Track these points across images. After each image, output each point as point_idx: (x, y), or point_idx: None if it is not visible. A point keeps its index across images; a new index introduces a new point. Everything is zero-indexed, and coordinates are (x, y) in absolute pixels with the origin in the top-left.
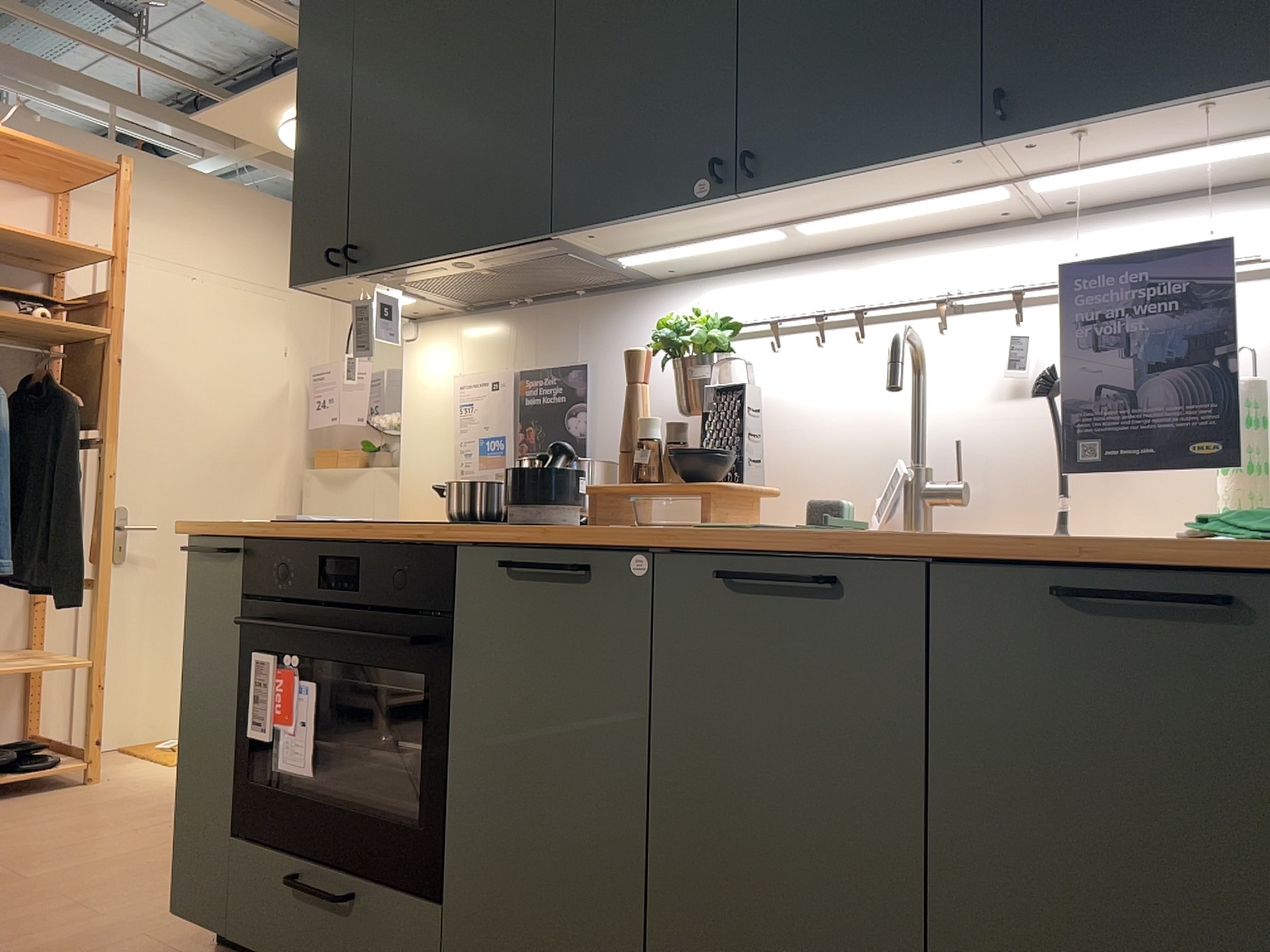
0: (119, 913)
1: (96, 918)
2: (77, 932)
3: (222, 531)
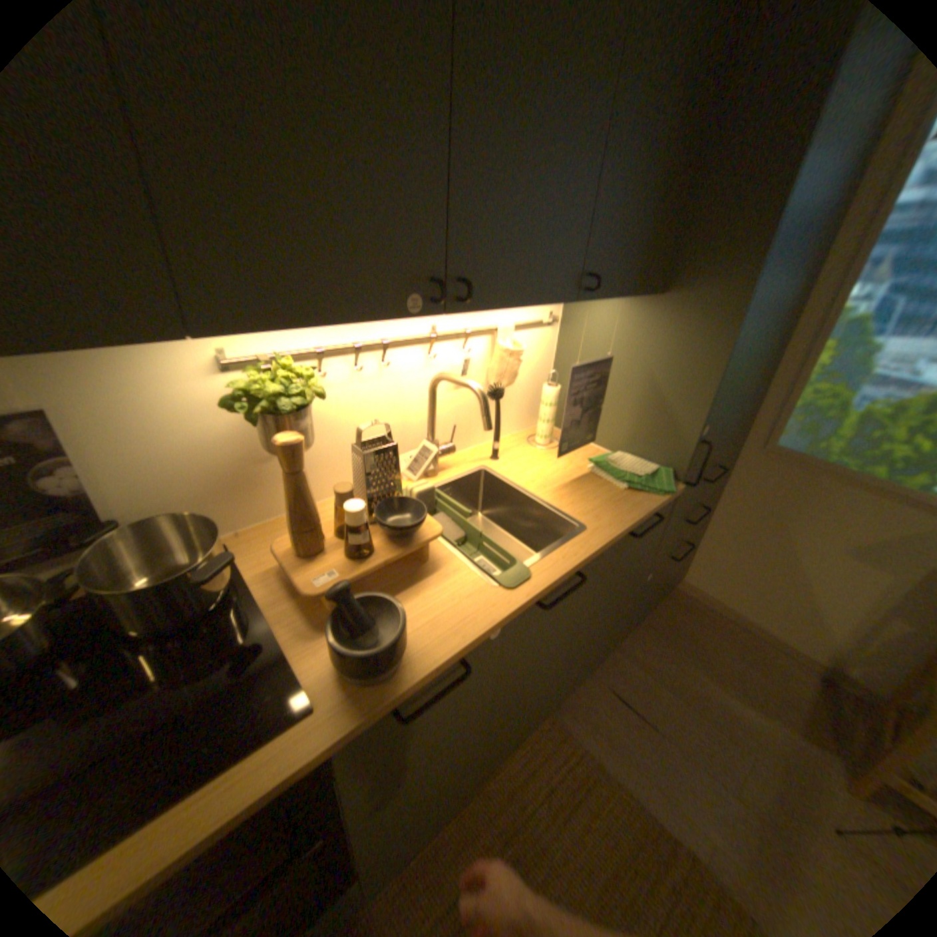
0: None
1: None
2: None
3: None
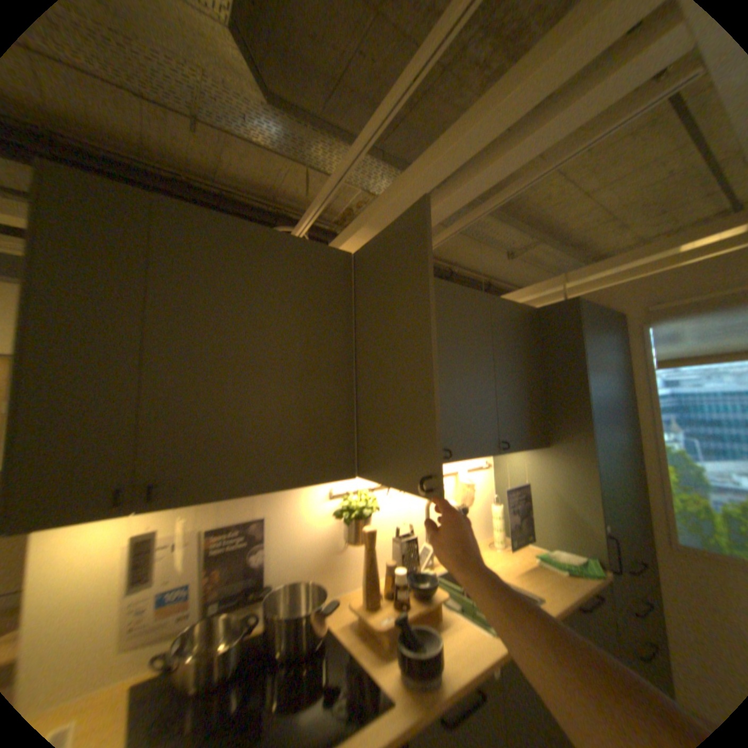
0: None
1: None
2: None
3: None
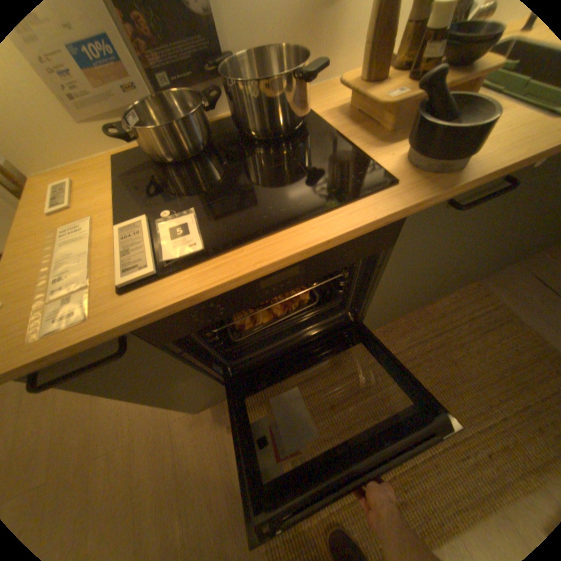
0: (132, 431)
1: (131, 443)
2: (140, 454)
3: (85, 345)
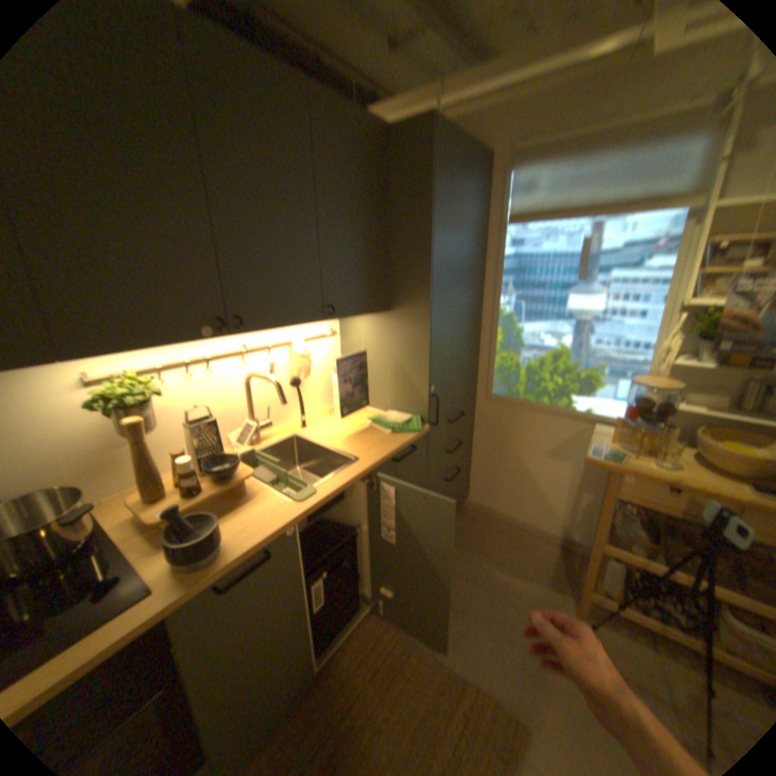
0: None
1: None
2: None
3: None
